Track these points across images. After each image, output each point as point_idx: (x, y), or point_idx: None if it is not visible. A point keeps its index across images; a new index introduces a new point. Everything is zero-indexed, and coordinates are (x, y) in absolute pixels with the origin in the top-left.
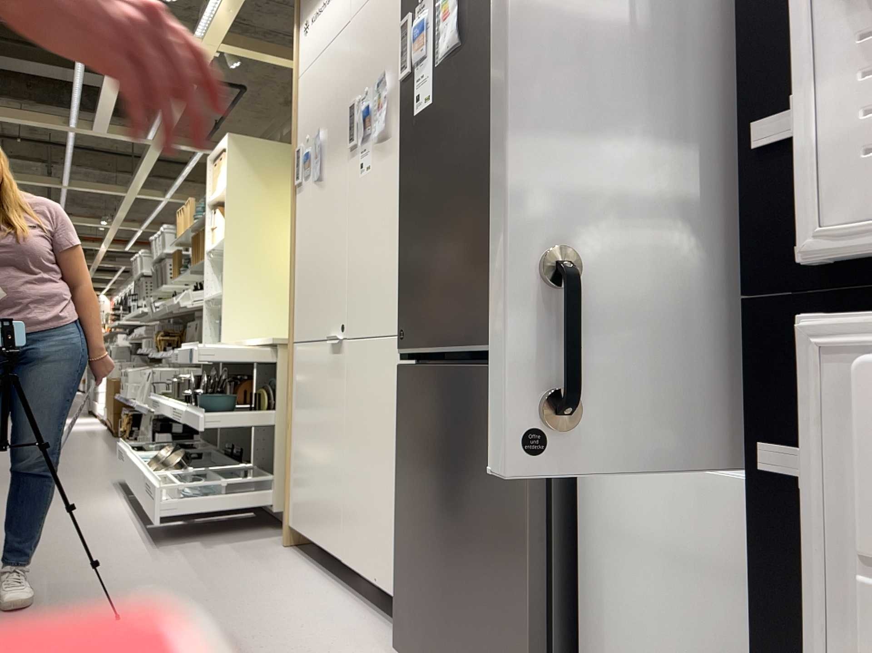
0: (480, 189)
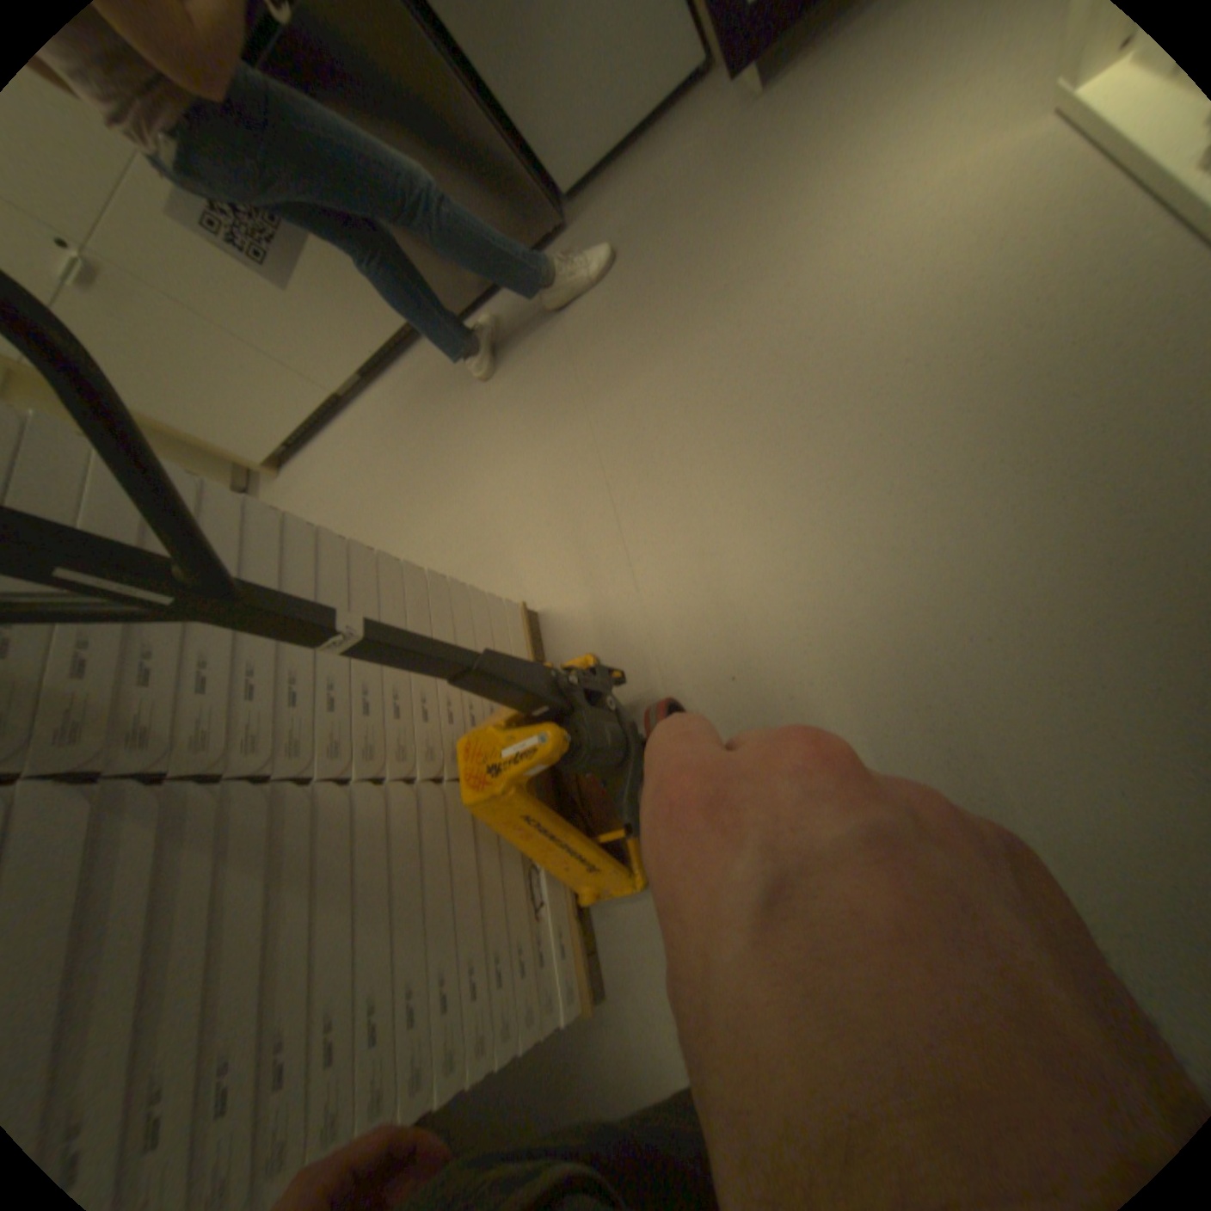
0: None
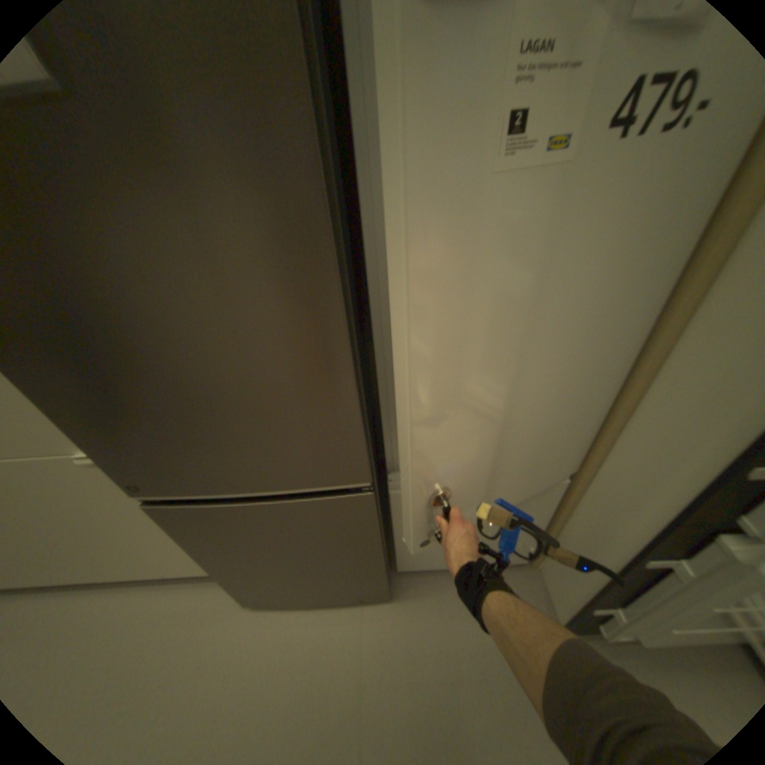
0: (253, 369)
